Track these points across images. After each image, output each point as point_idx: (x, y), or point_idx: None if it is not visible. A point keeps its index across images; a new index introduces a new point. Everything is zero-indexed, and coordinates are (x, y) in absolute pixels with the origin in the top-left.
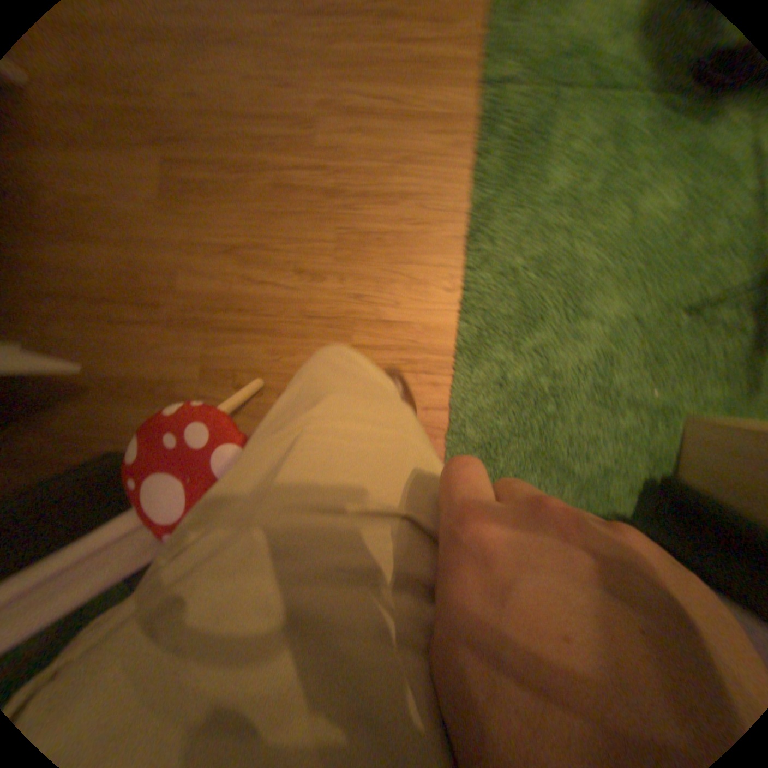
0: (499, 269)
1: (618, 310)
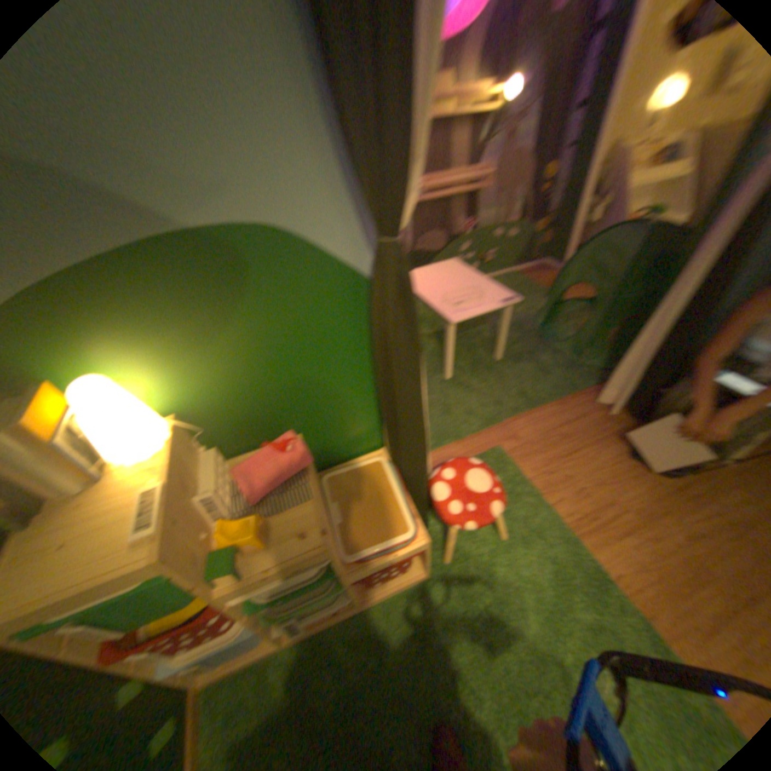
0: (605, 609)
1: (514, 627)
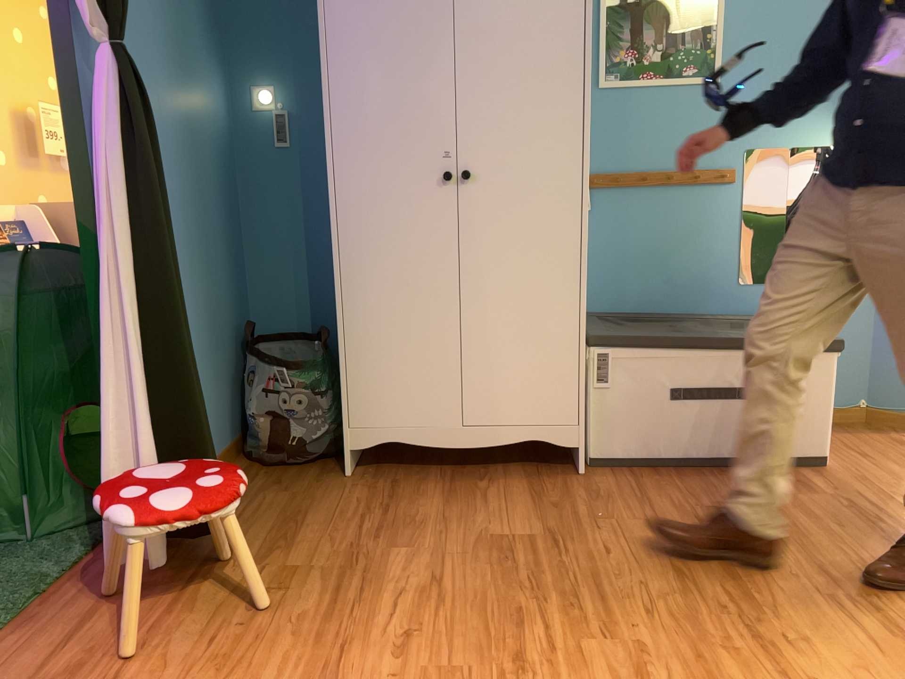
0: None
1: None
